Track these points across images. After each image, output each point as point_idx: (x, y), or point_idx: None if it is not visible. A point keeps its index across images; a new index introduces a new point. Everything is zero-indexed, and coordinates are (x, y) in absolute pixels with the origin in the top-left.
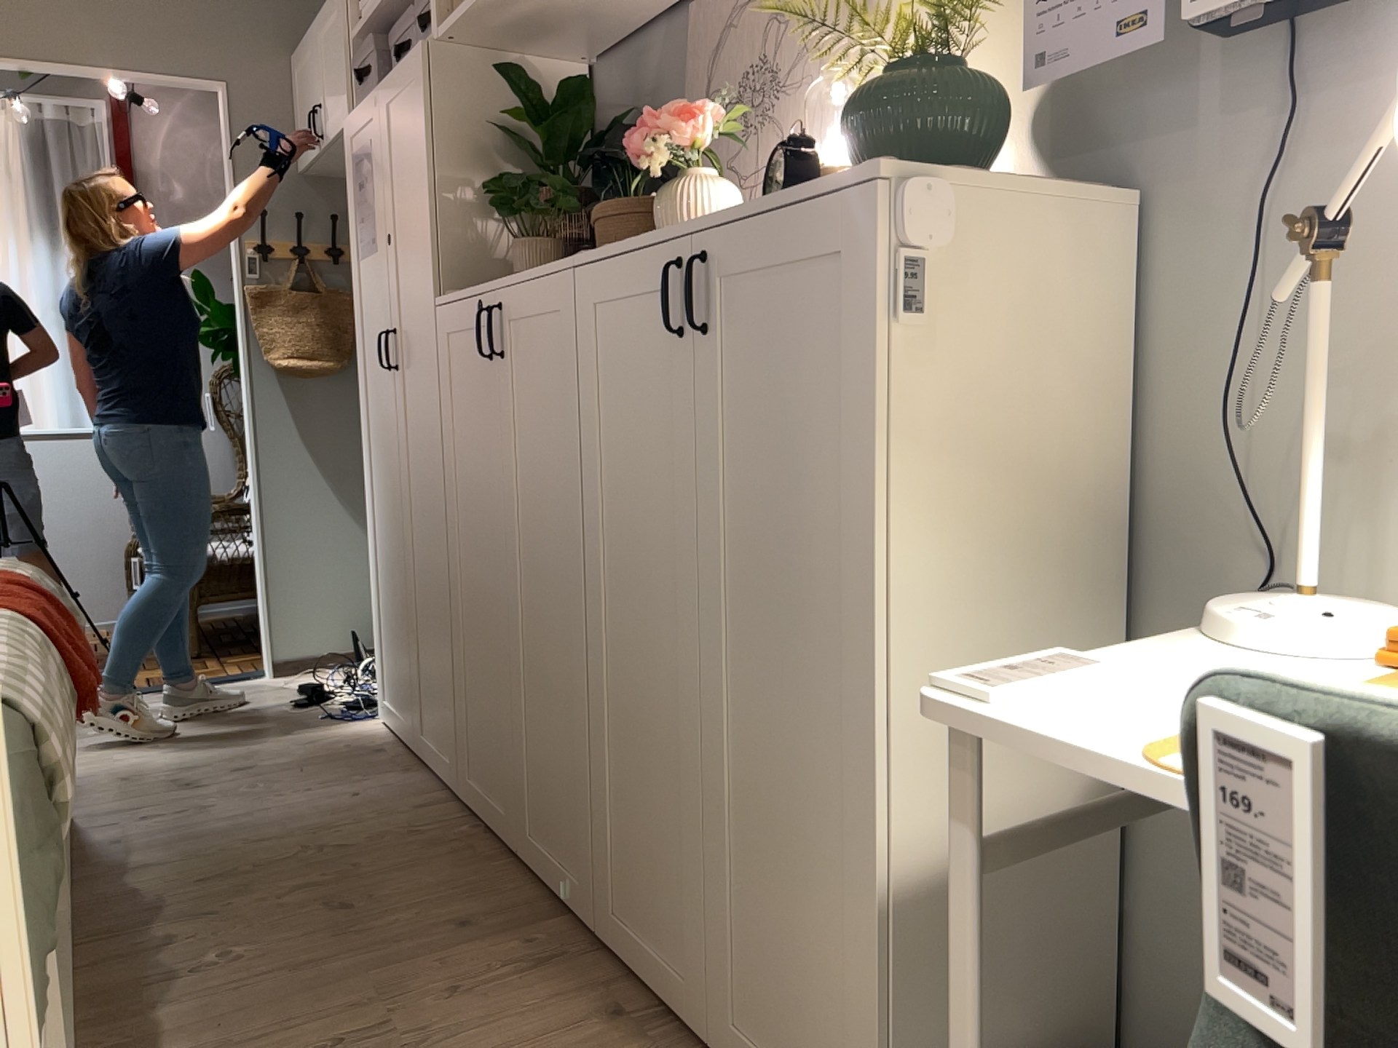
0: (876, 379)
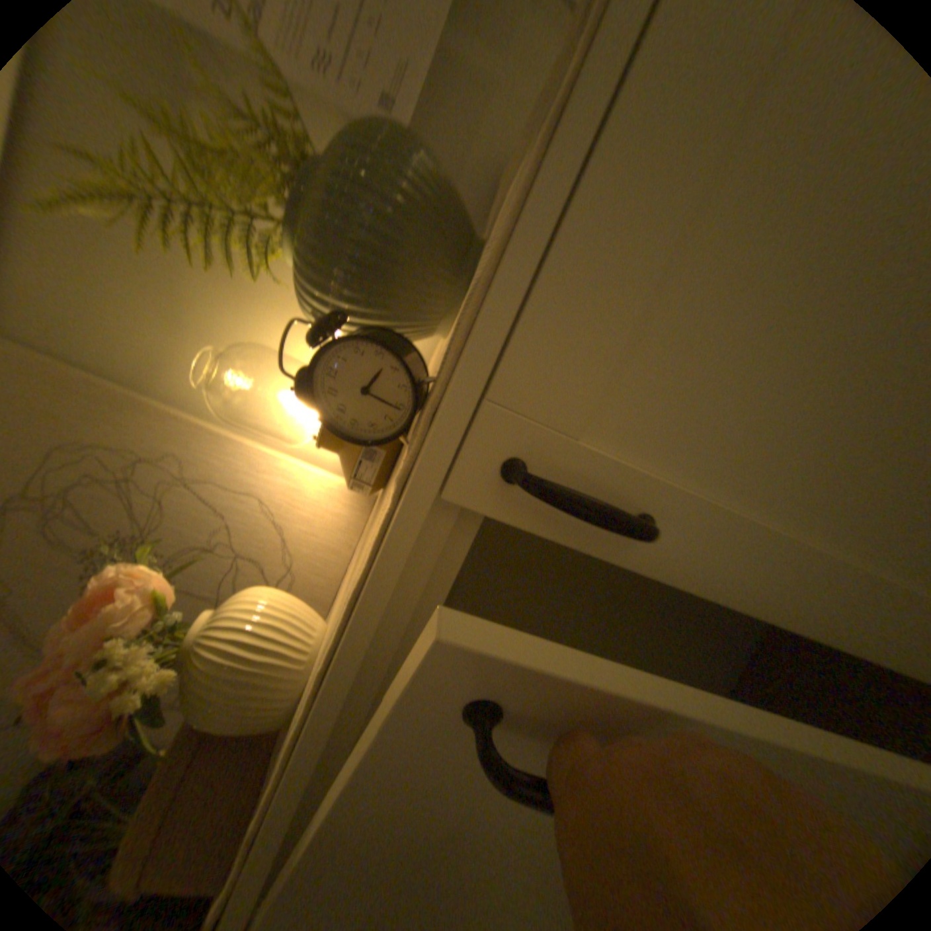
0: None
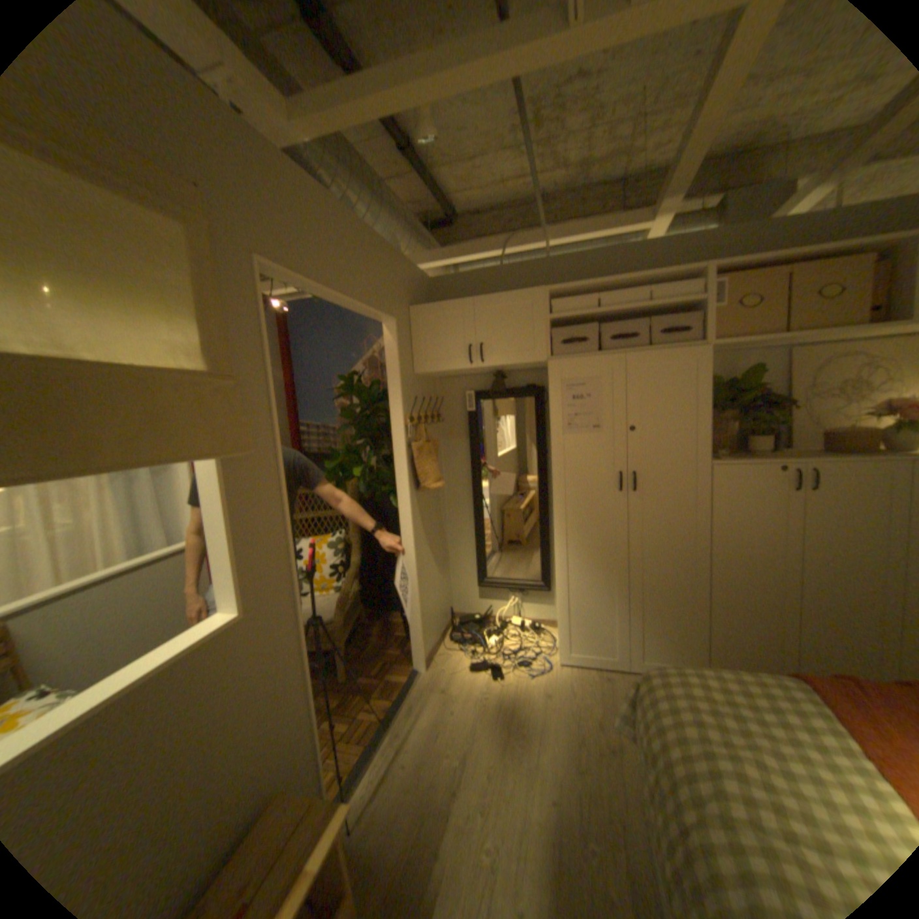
0: None
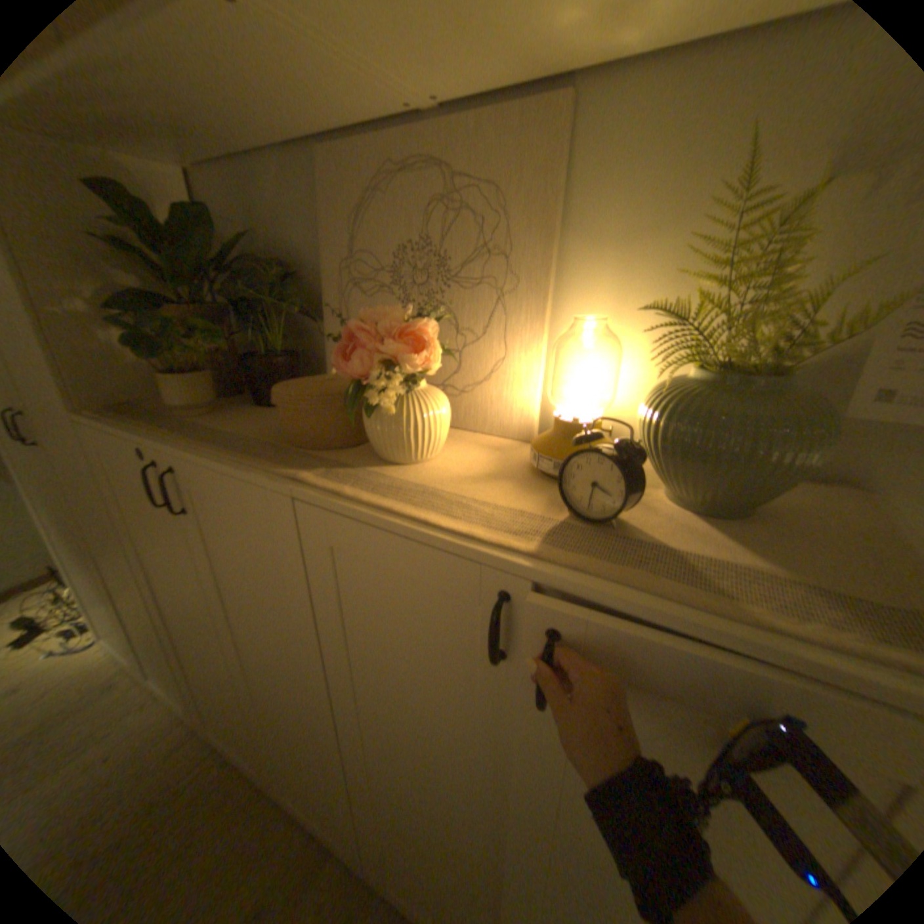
0: None
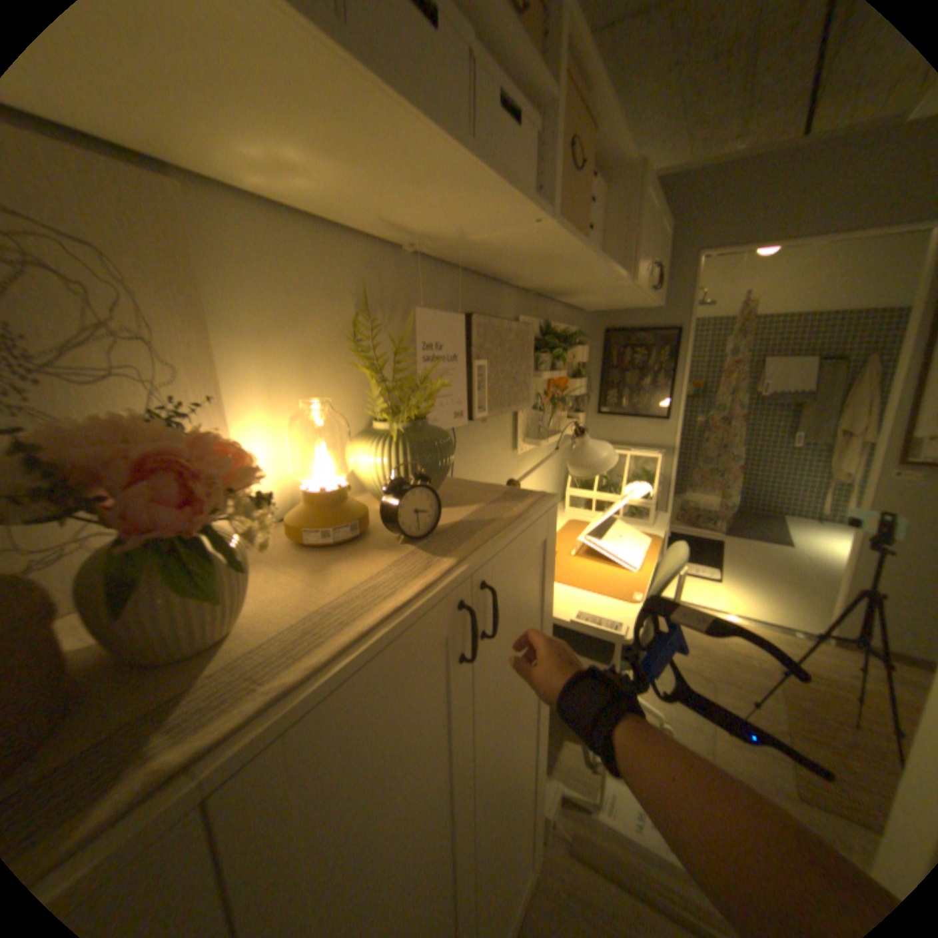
0: (553, 581)
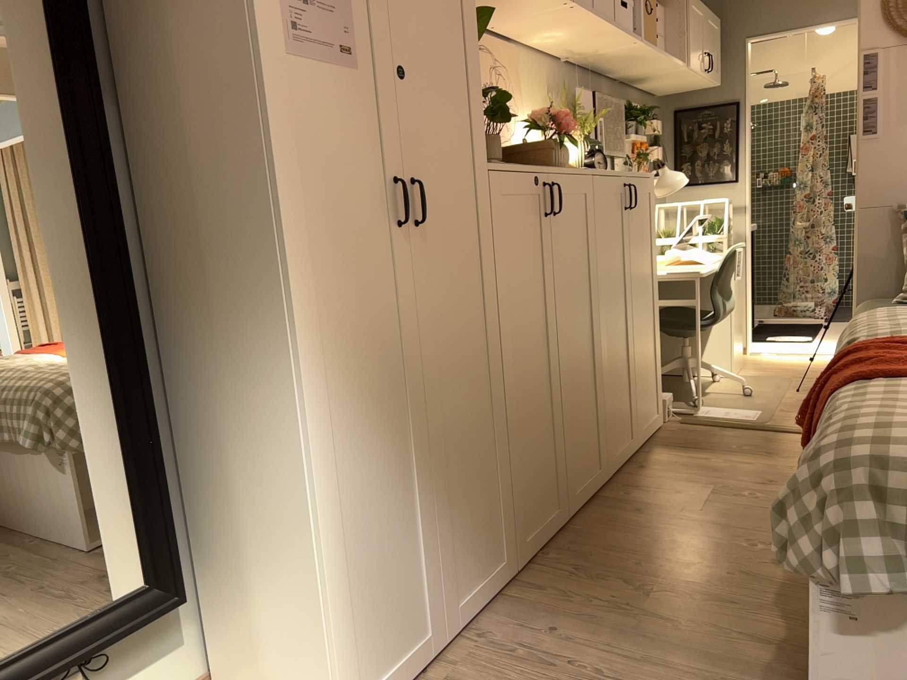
0: (655, 221)
